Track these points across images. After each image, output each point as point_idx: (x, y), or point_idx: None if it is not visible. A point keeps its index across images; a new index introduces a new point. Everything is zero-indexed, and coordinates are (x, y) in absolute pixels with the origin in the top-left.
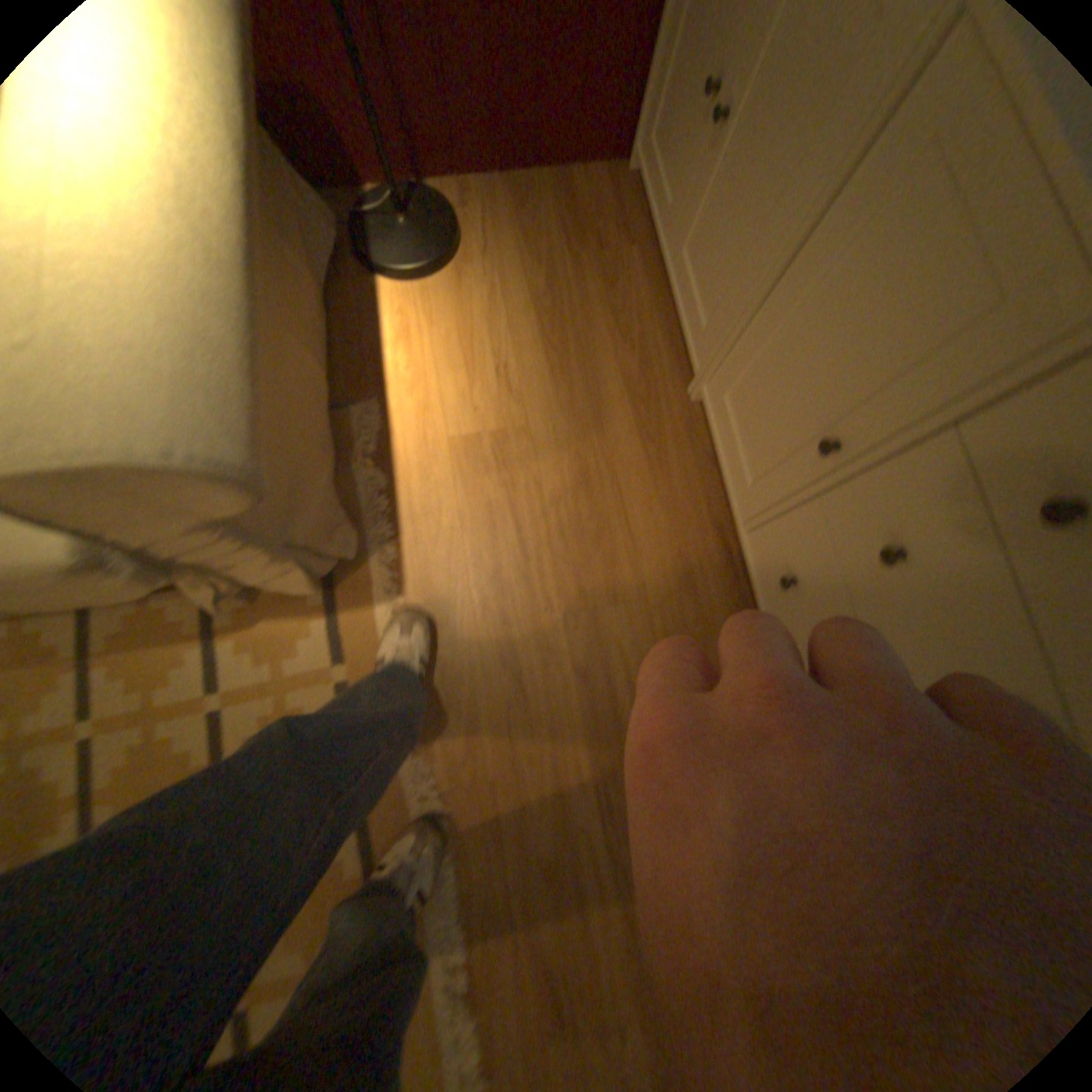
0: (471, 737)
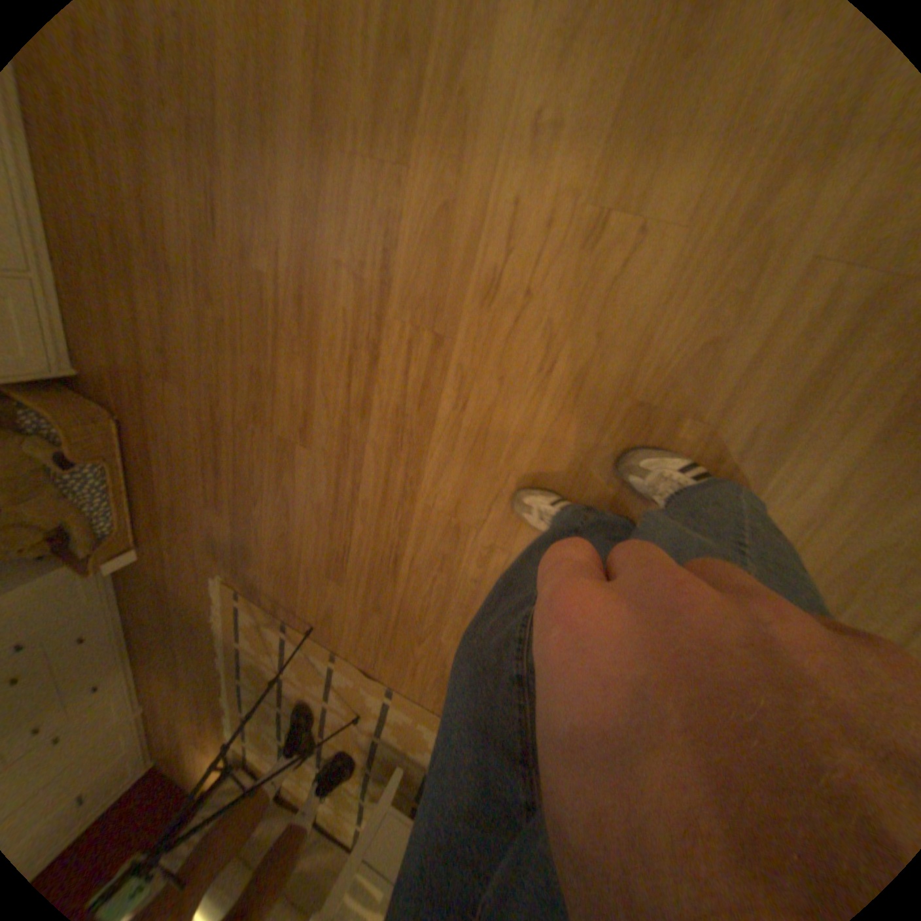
0: (203, 701)
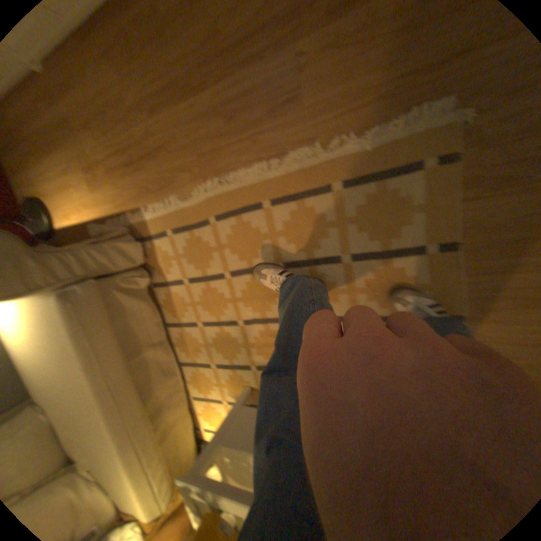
0: (183, 170)
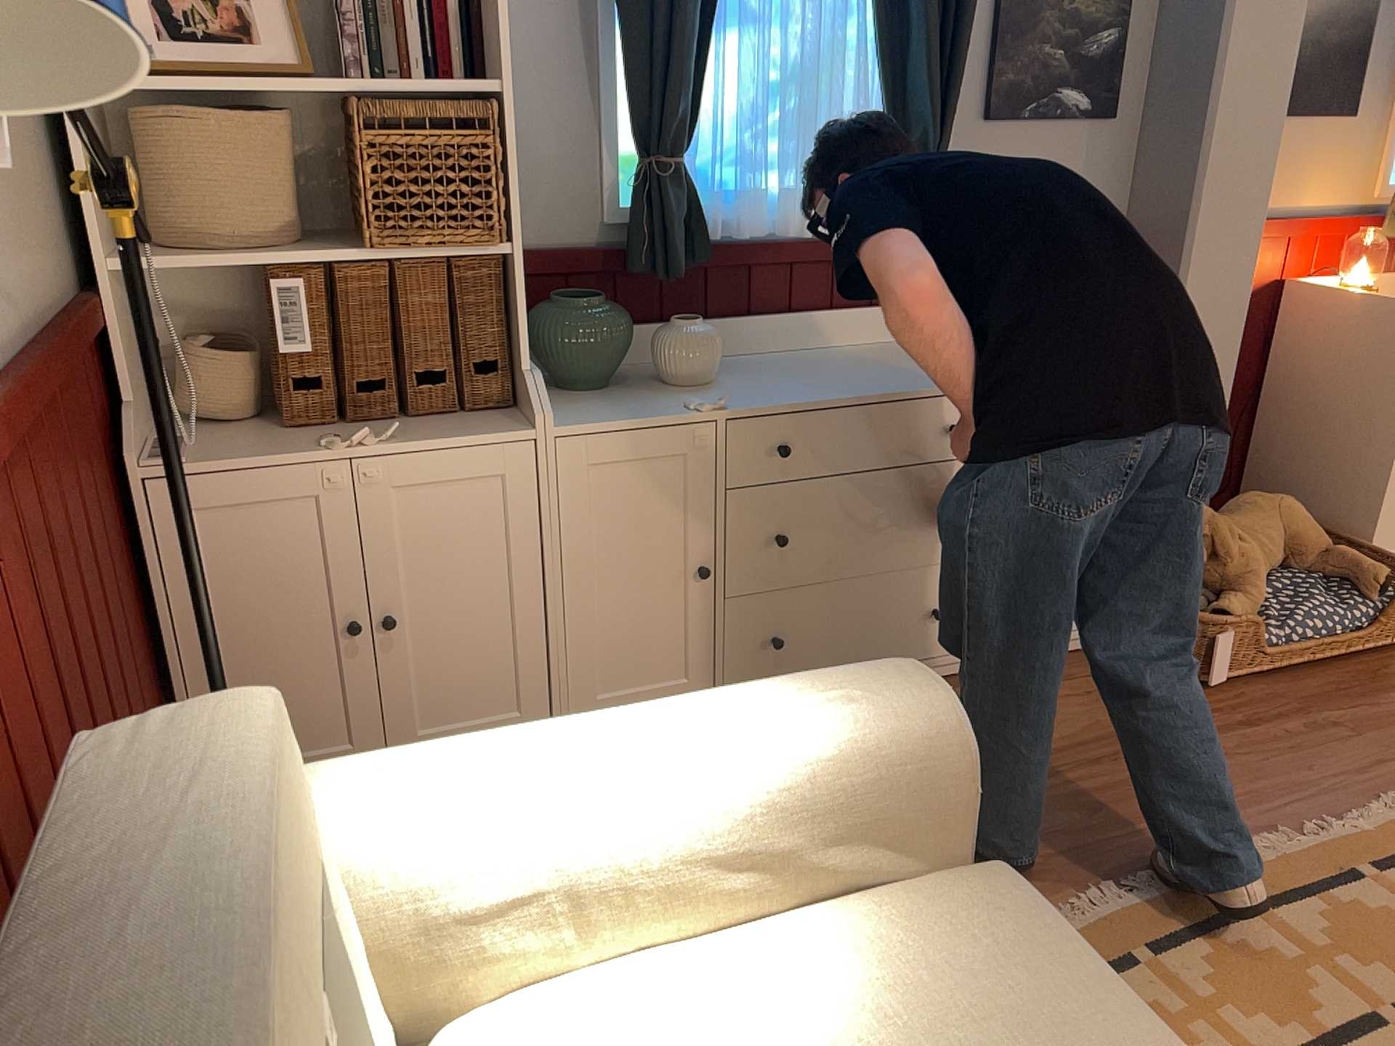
0: None
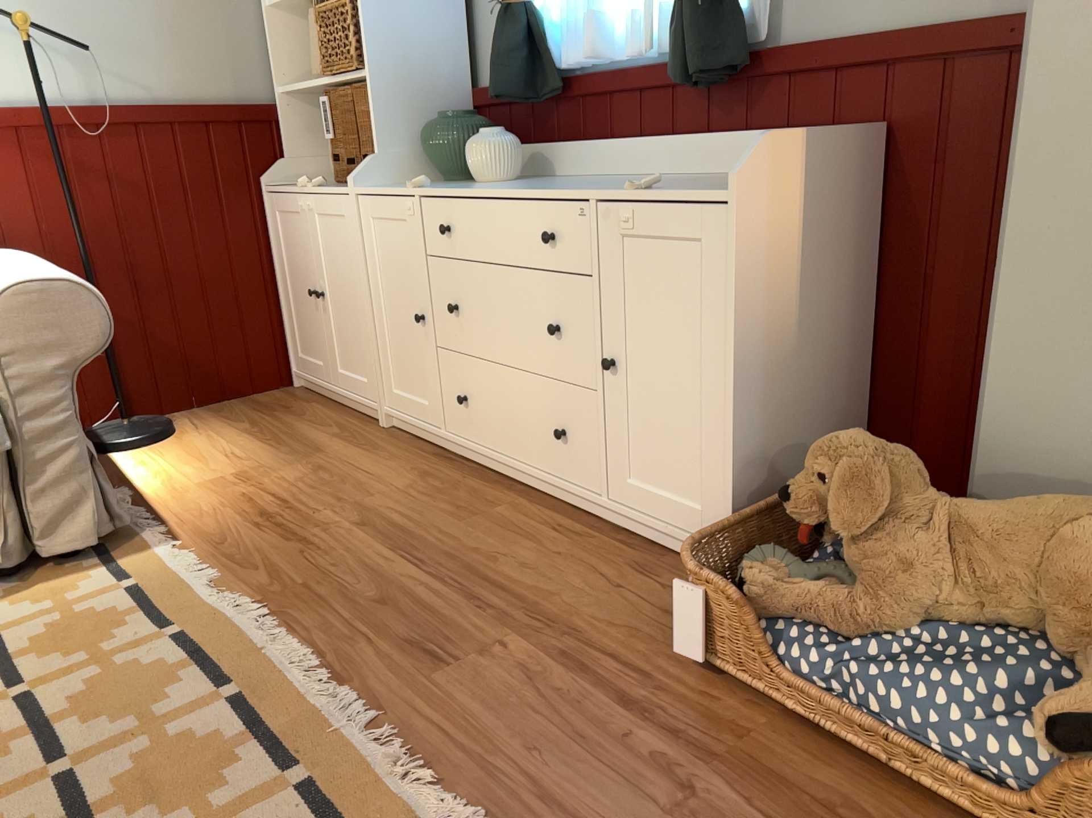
0: (270, 573)
